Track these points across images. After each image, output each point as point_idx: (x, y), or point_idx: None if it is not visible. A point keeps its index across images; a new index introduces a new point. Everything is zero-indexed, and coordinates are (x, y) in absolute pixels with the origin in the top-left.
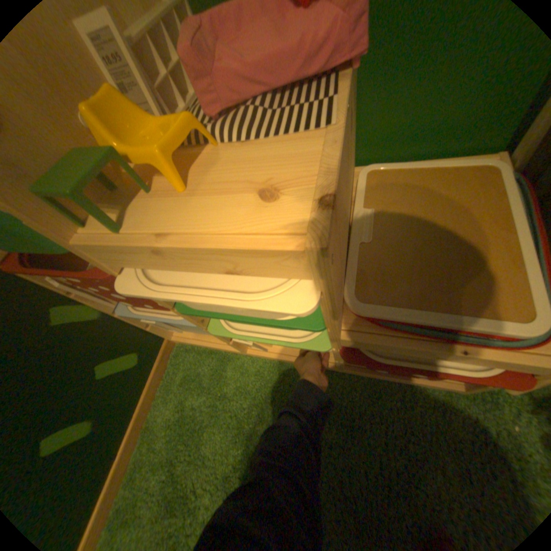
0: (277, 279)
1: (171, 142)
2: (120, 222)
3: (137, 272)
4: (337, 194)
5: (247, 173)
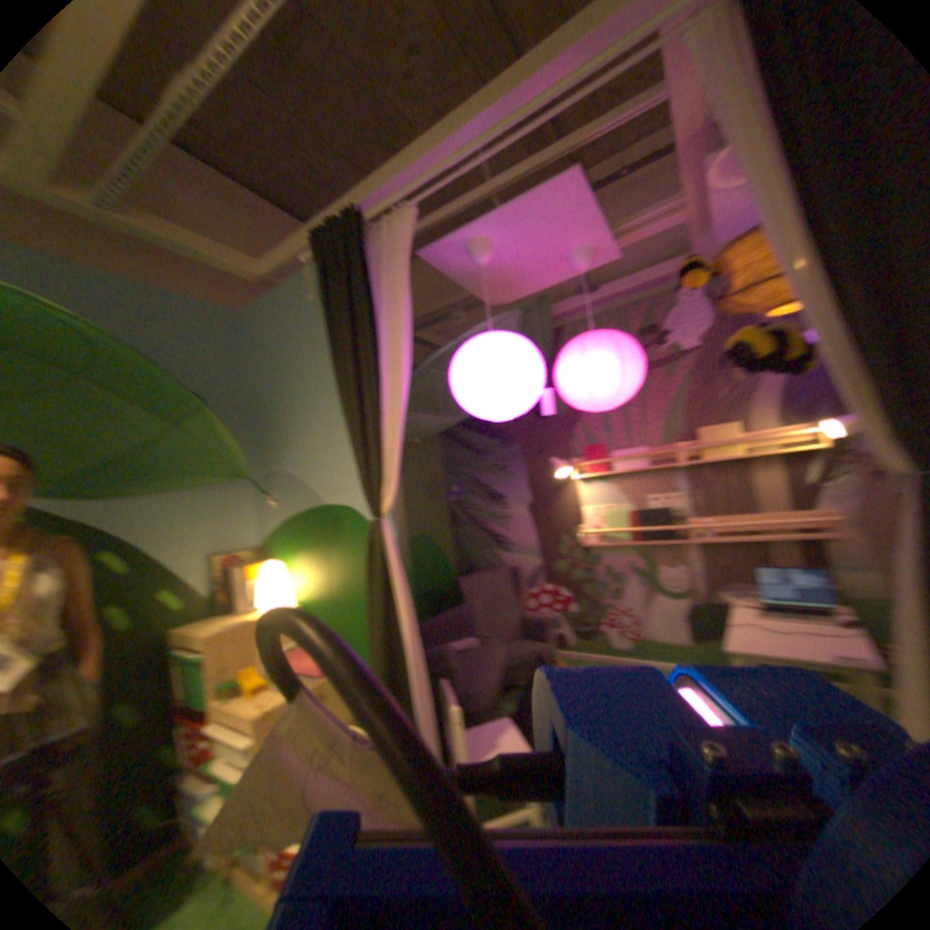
0: (246, 741)
1: (253, 688)
2: (224, 705)
3: (215, 729)
4: (268, 714)
5: (262, 703)
